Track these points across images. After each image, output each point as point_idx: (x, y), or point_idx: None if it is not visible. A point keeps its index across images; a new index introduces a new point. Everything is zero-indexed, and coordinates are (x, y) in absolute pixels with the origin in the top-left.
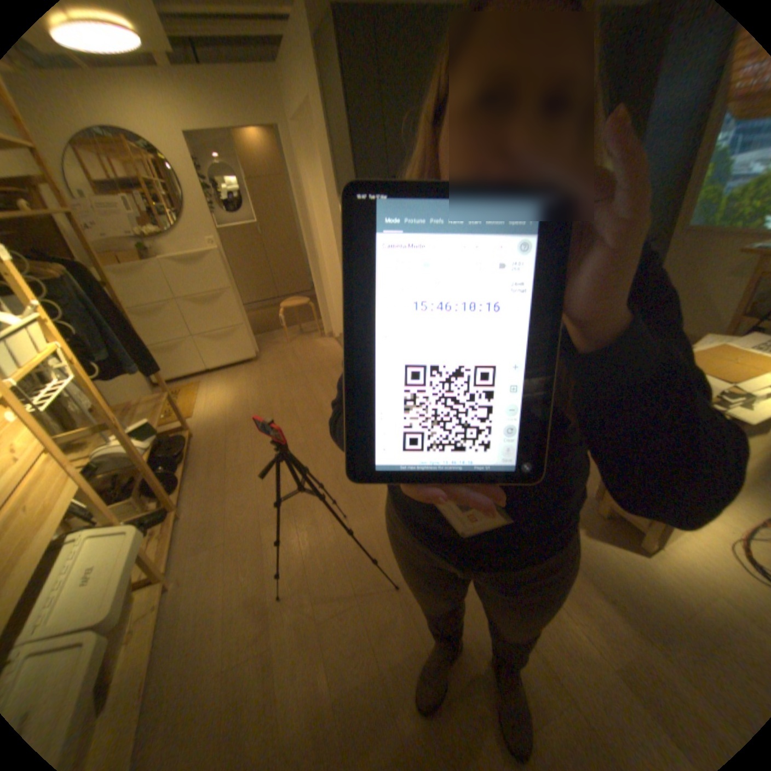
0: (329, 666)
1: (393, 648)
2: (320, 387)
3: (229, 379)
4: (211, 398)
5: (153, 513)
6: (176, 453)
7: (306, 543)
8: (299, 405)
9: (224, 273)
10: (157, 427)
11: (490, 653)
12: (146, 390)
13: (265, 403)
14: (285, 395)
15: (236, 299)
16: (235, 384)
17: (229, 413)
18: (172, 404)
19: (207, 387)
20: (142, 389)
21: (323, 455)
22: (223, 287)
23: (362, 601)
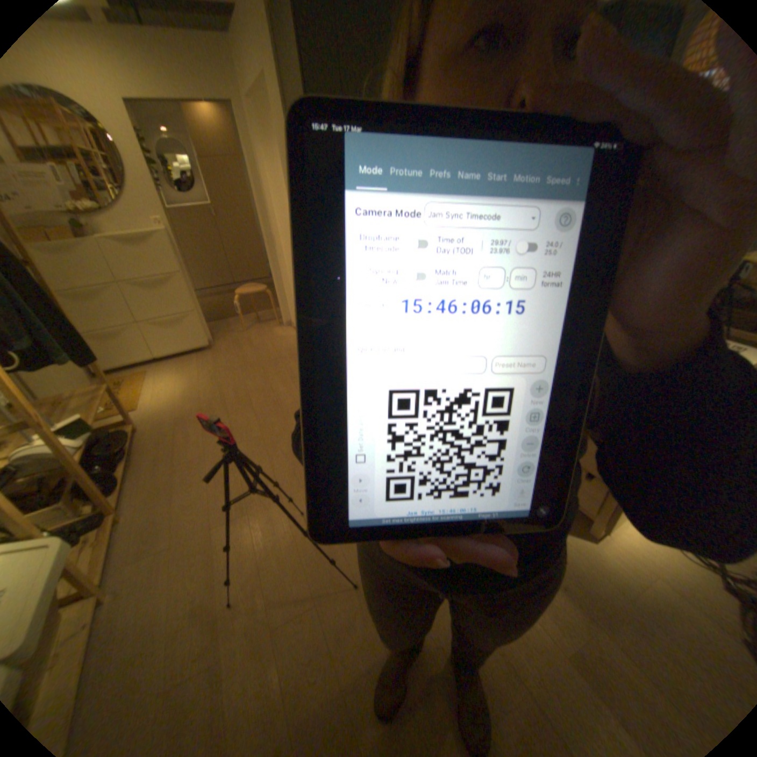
0: (284, 675)
1: (351, 651)
2: (278, 377)
3: (179, 368)
4: (158, 389)
5: (87, 518)
6: (116, 449)
7: (260, 543)
8: (254, 397)
9: (173, 256)
10: (96, 421)
11: (448, 649)
12: (83, 381)
13: (218, 395)
14: (240, 386)
15: (187, 283)
16: (185, 374)
17: (178, 406)
18: (113, 396)
19: (154, 377)
20: (78, 379)
21: (279, 449)
22: (172, 270)
23: (319, 603)
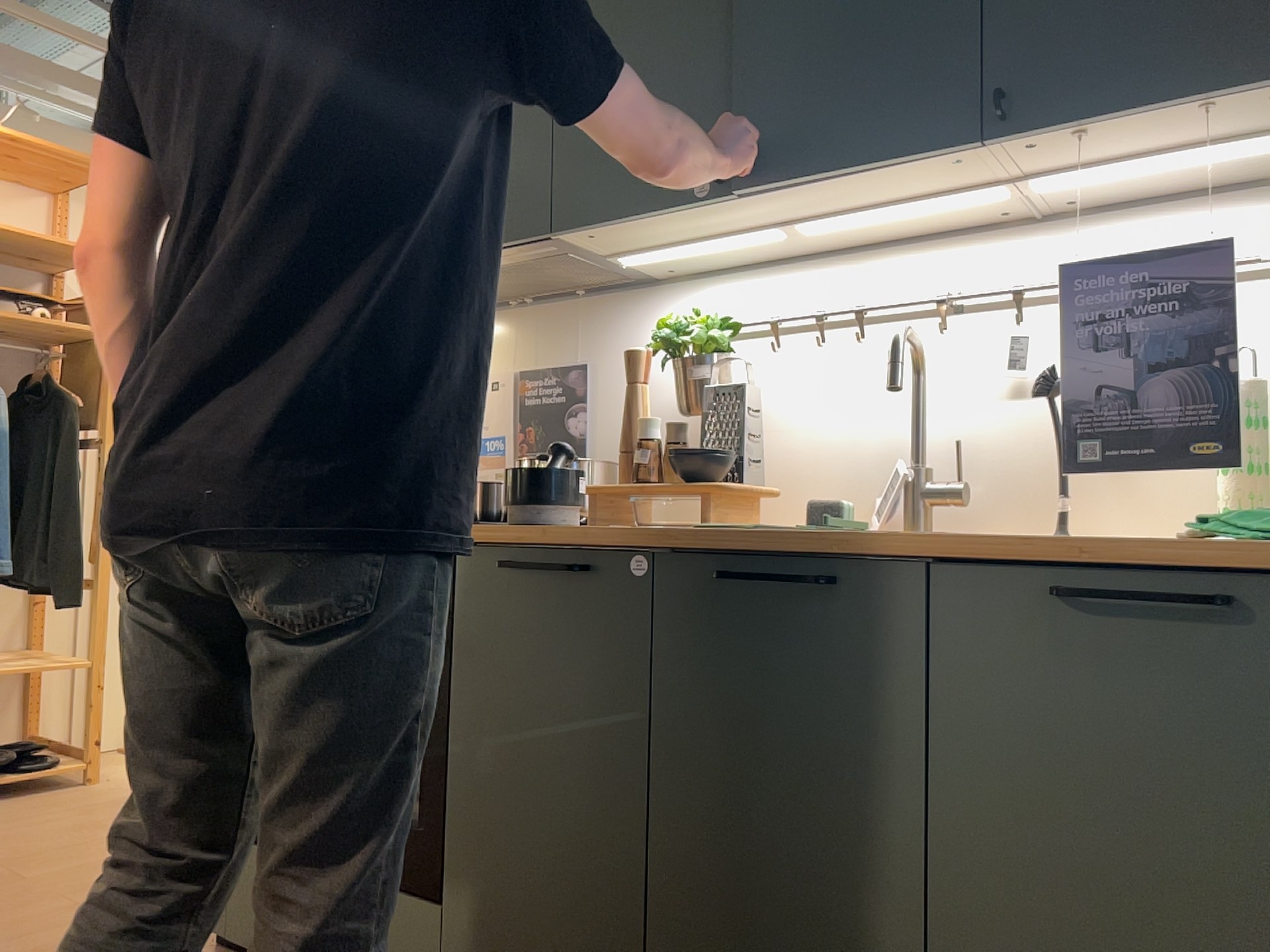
0: None
1: None
2: None
3: None
4: None
5: None
6: None
7: None
8: None
9: None
10: None
11: None
12: None
13: None
14: None
15: None
16: None
17: None
18: None
19: None
20: None
21: None
22: None
23: None
